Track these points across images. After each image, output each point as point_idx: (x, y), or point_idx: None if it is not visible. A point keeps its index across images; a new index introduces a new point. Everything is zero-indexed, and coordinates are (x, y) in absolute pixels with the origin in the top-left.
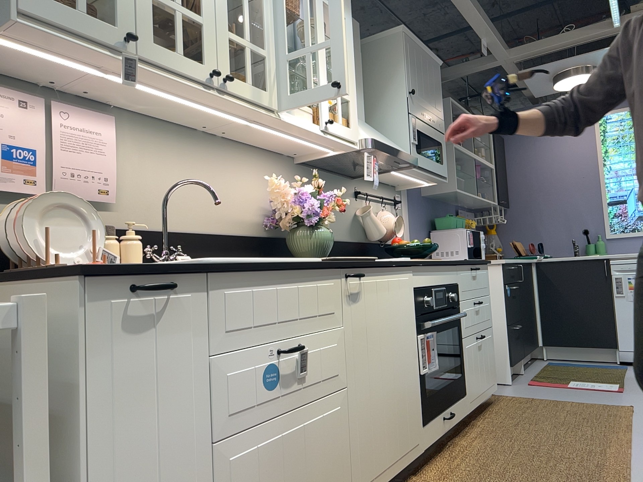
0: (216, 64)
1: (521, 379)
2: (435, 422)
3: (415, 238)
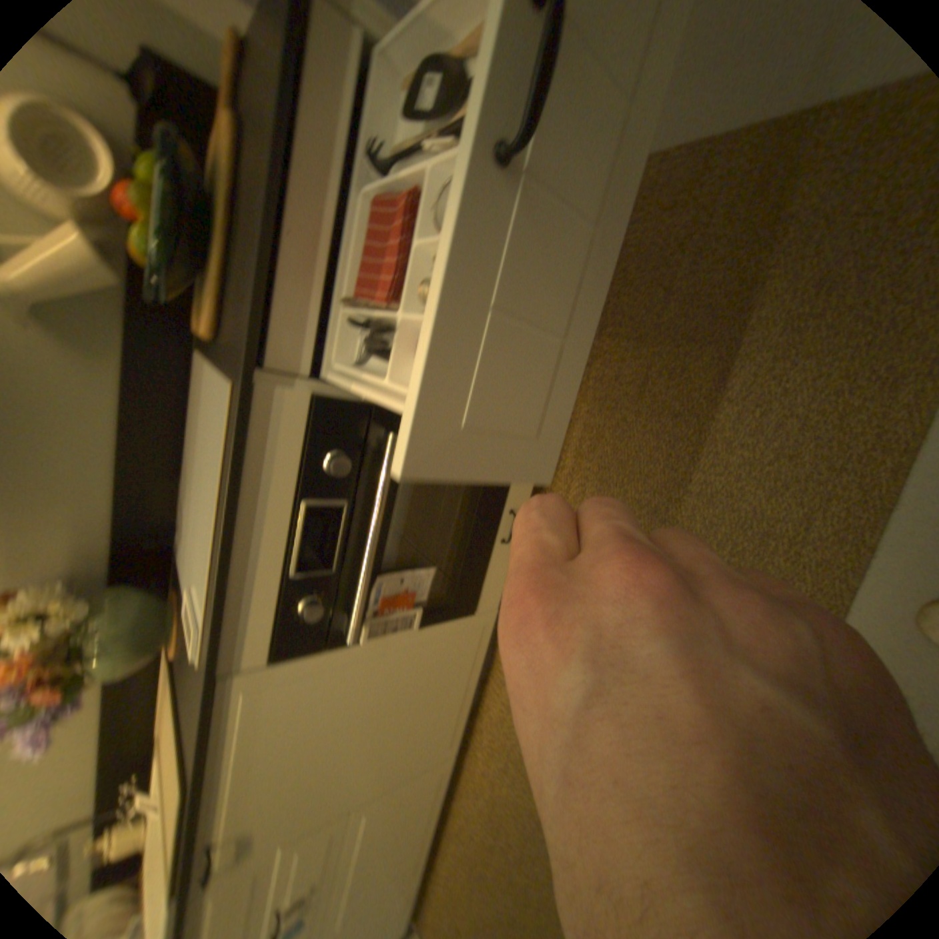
0: None
1: None
2: (493, 573)
3: None
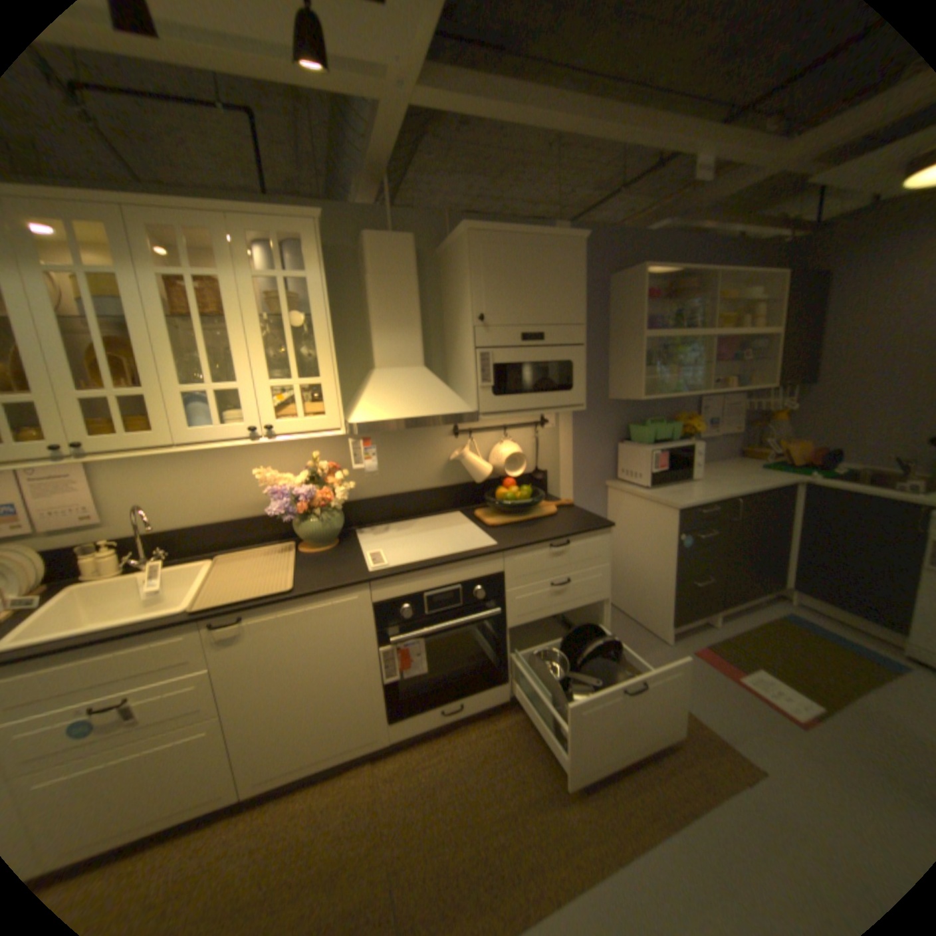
0: (66, 433)
1: (700, 641)
2: (419, 719)
3: (582, 457)
